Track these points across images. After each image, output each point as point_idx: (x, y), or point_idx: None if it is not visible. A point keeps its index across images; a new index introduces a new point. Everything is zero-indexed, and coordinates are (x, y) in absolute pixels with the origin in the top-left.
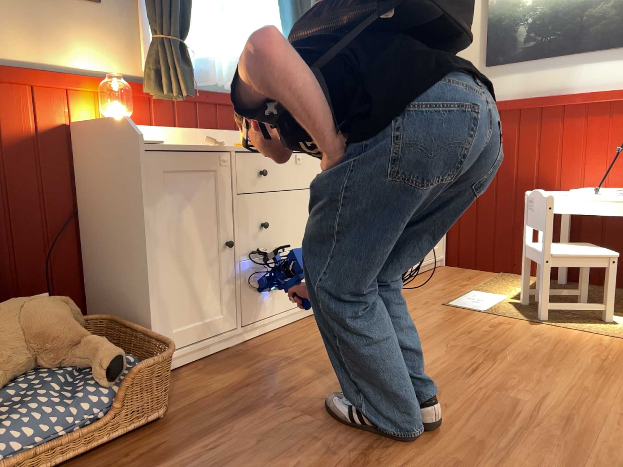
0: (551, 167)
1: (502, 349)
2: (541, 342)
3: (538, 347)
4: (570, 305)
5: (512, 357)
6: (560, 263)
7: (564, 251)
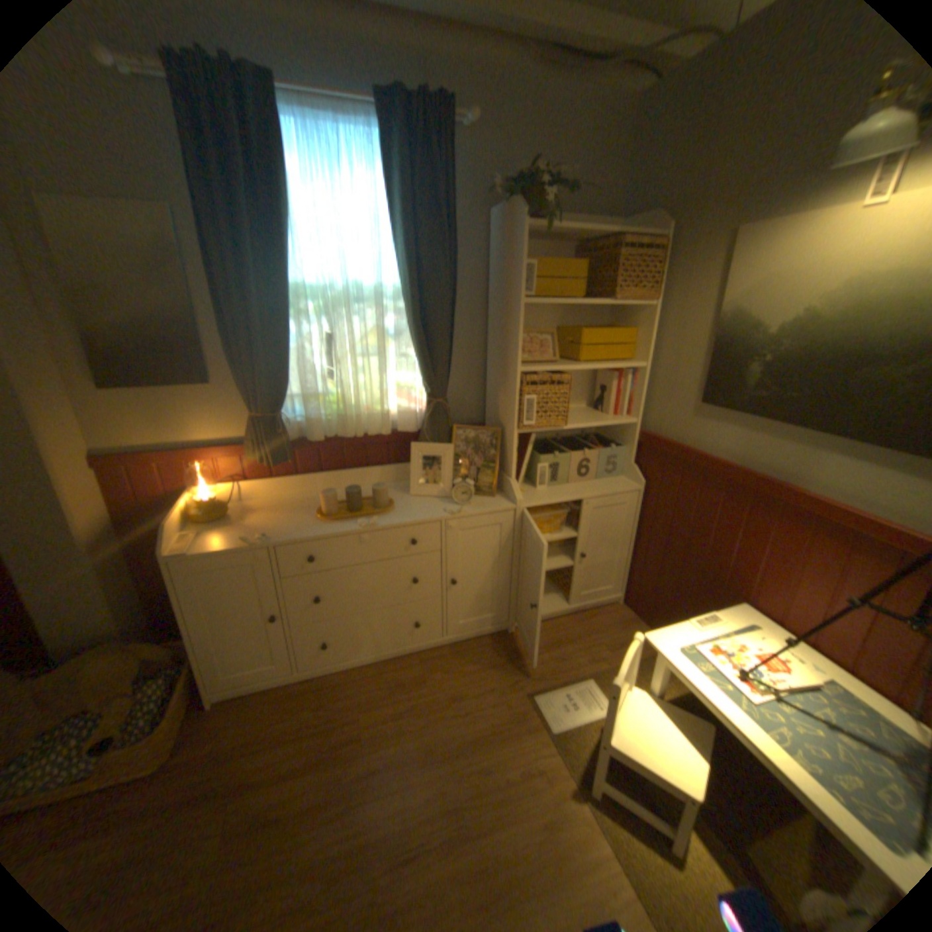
0: (753, 572)
1: (480, 835)
2: (537, 850)
3: (523, 857)
4: (629, 807)
5: (472, 860)
6: (622, 762)
7: (639, 745)
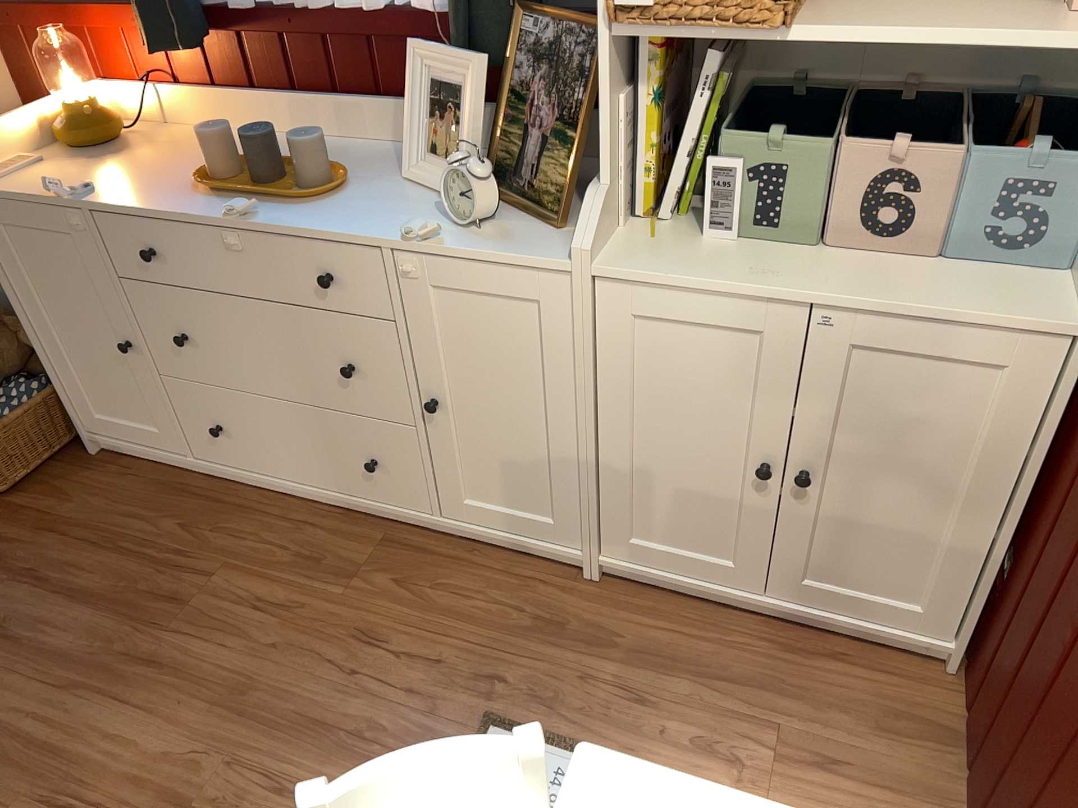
0: None
1: None
2: None
3: None
4: None
5: None
6: None
7: None
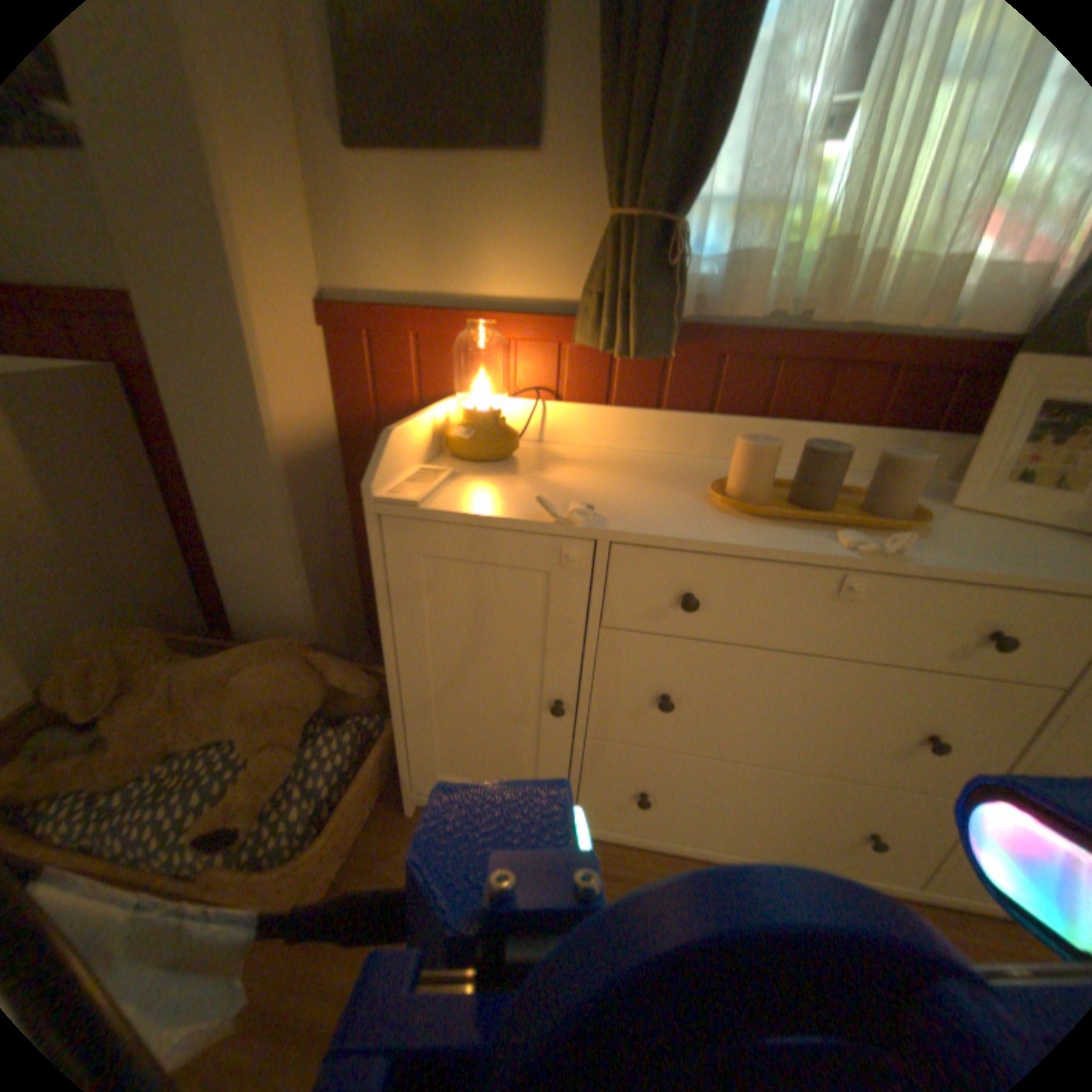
0: None
1: None
2: None
3: None
4: None
5: None
6: None
7: None
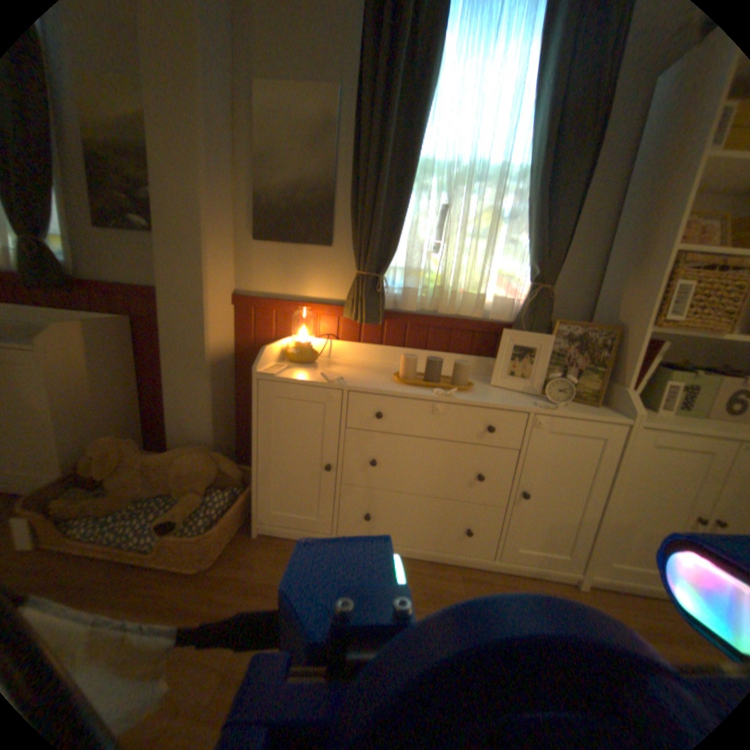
0: None
1: None
2: None
3: None
4: None
5: None
6: None
7: None
